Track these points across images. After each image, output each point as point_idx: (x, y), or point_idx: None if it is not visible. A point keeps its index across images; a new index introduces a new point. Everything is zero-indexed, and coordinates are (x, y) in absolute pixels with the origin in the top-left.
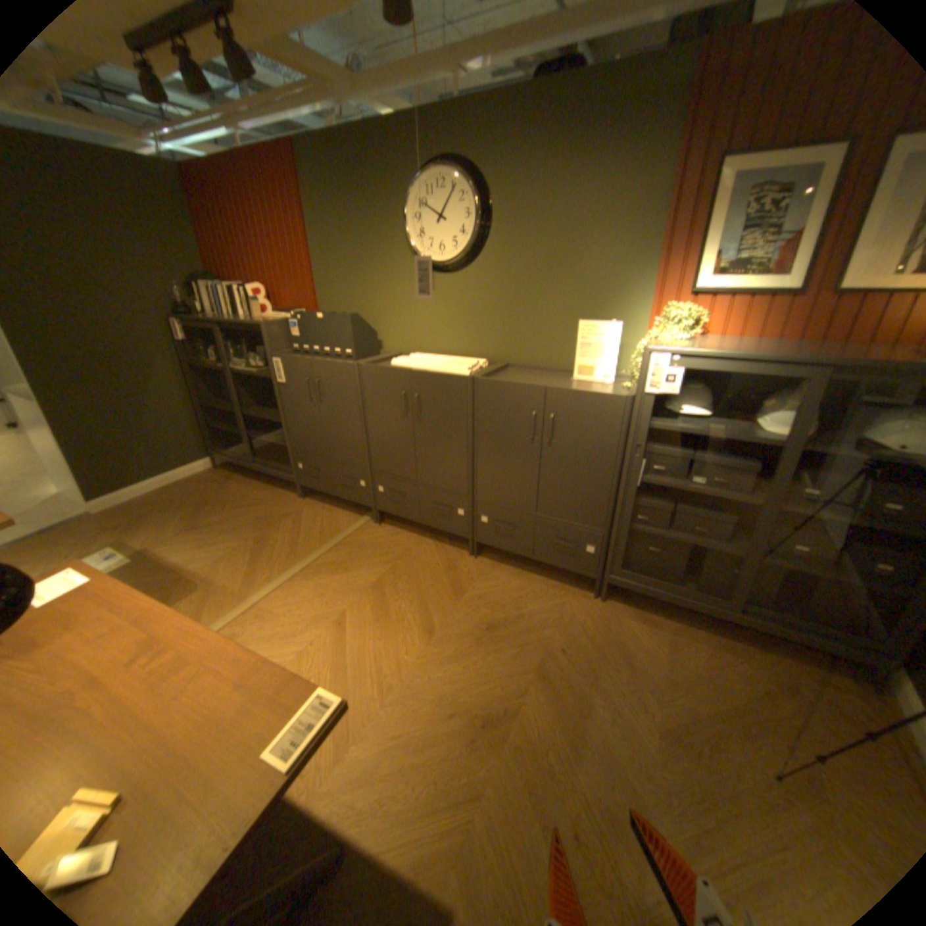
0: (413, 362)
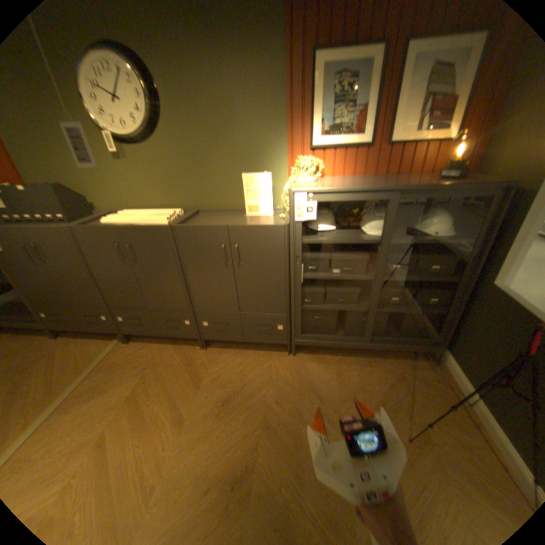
0: (120, 217)
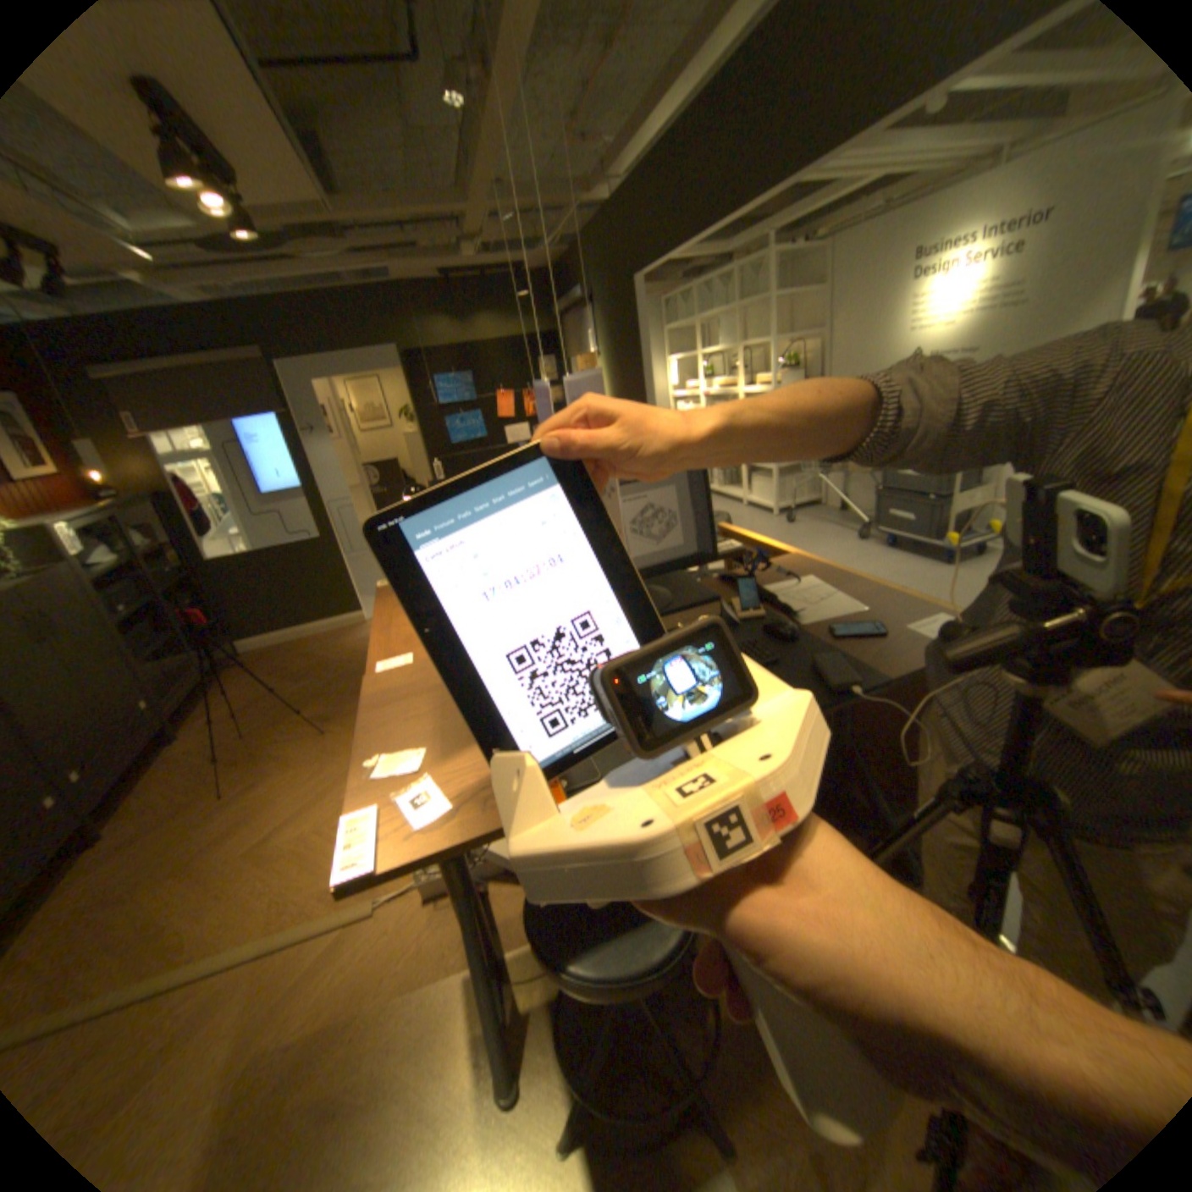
0: None
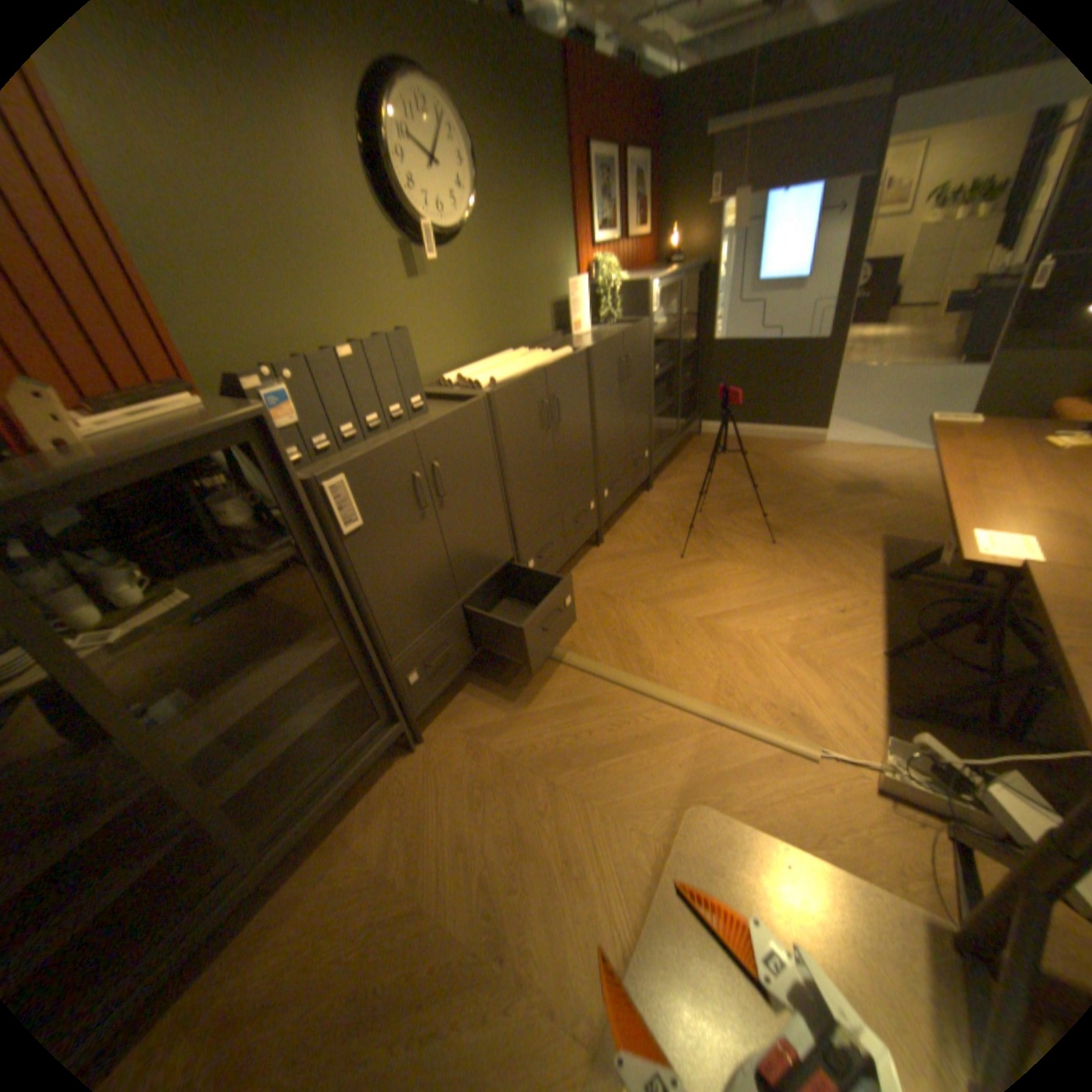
0: (498, 372)
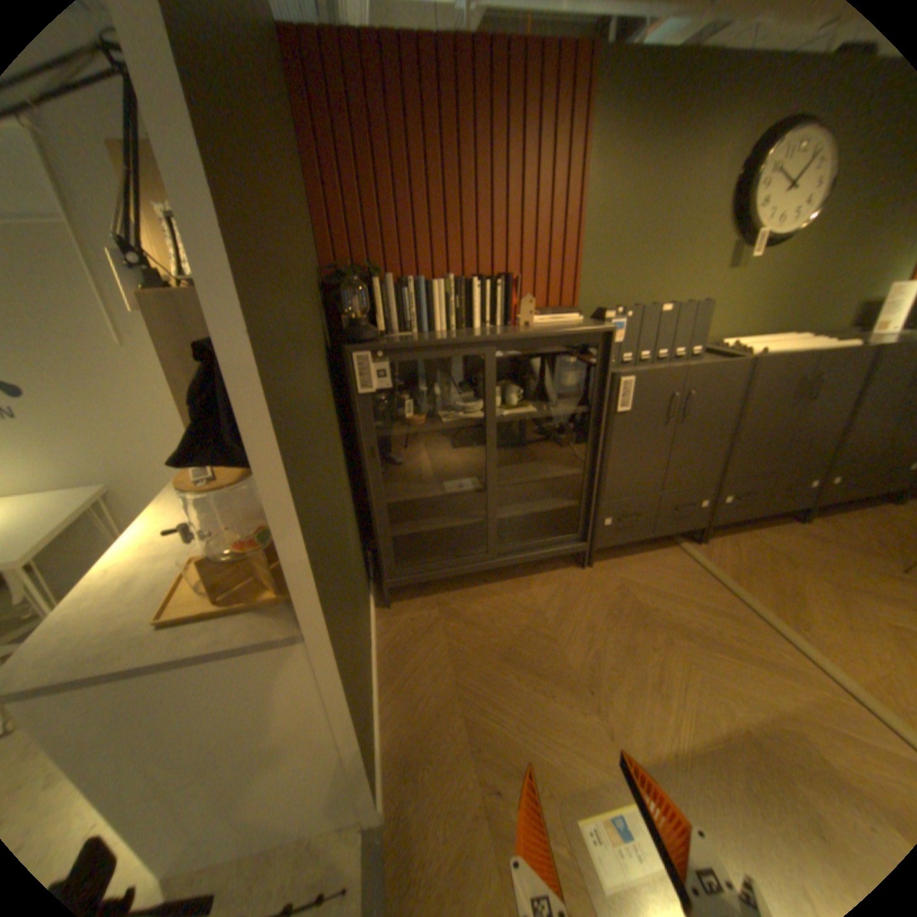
0: (774, 345)
